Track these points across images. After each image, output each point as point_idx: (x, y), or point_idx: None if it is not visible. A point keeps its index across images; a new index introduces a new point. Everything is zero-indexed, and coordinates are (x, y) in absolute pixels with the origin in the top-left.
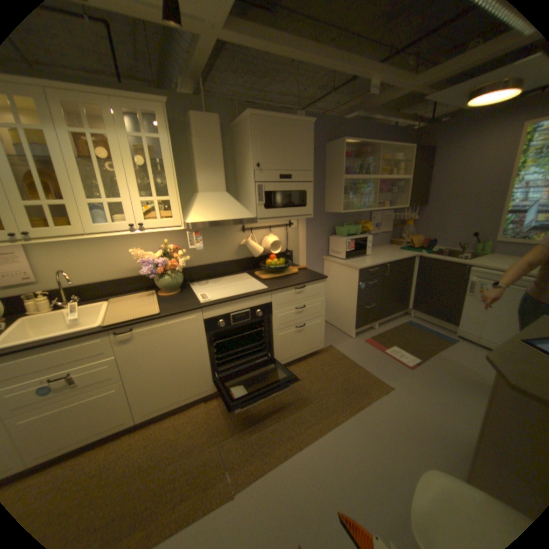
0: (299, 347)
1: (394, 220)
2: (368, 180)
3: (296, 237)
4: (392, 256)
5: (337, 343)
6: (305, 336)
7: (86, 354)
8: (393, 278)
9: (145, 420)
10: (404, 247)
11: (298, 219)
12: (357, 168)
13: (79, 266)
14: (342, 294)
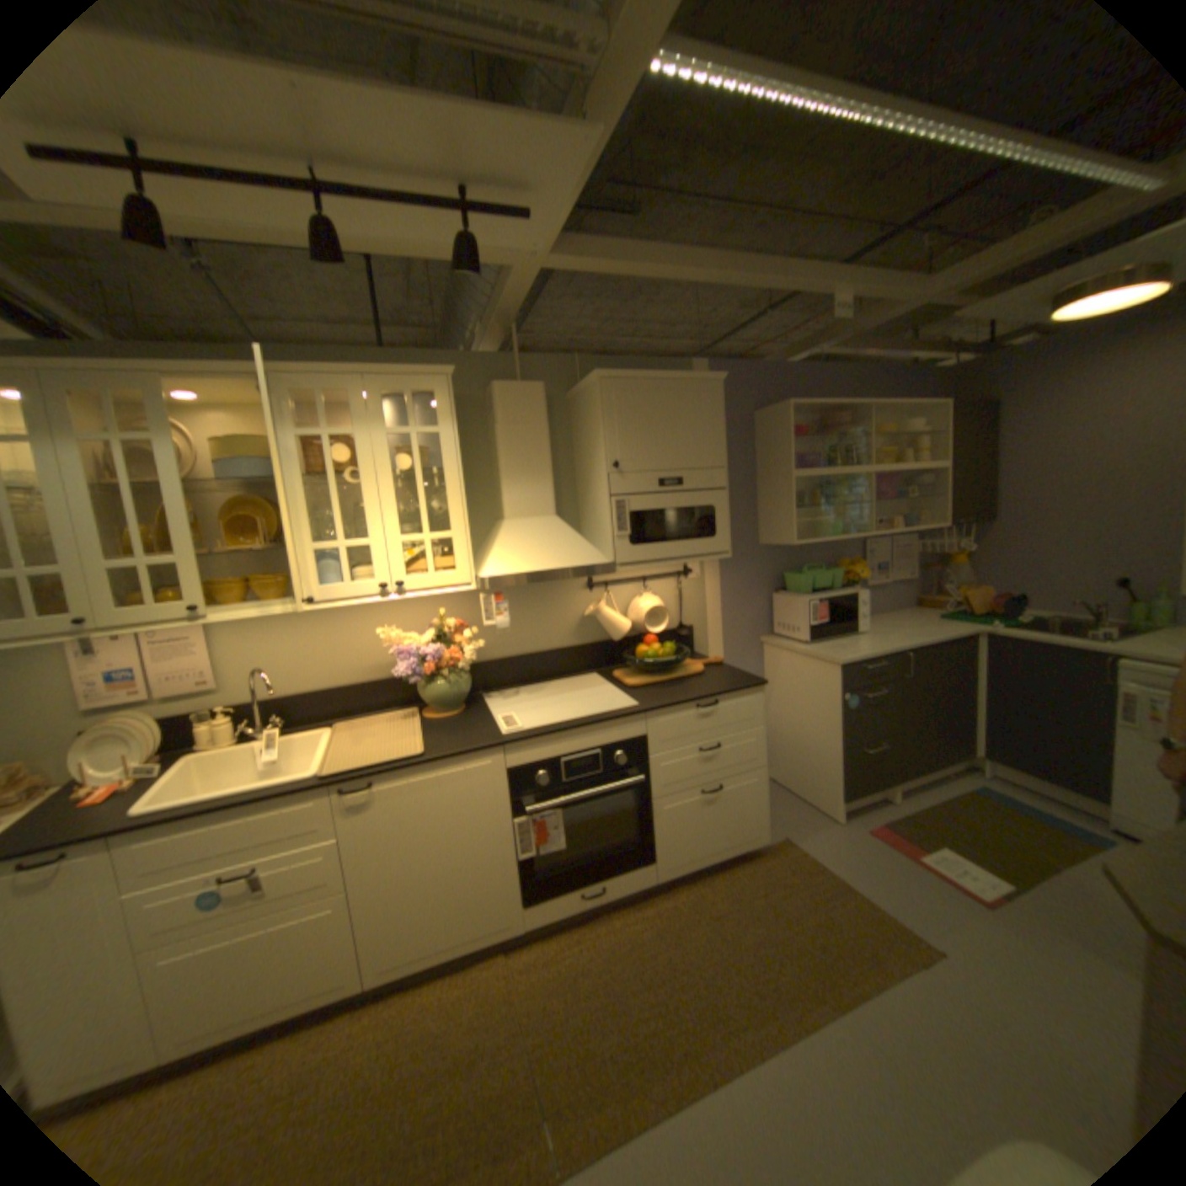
0: (712, 840)
1: (922, 556)
2: (850, 477)
3: (699, 598)
4: (920, 634)
5: (803, 834)
6: (724, 815)
7: (287, 831)
8: (928, 685)
9: (384, 985)
10: (950, 614)
11: (703, 562)
12: (825, 453)
13: (289, 660)
14: (808, 720)
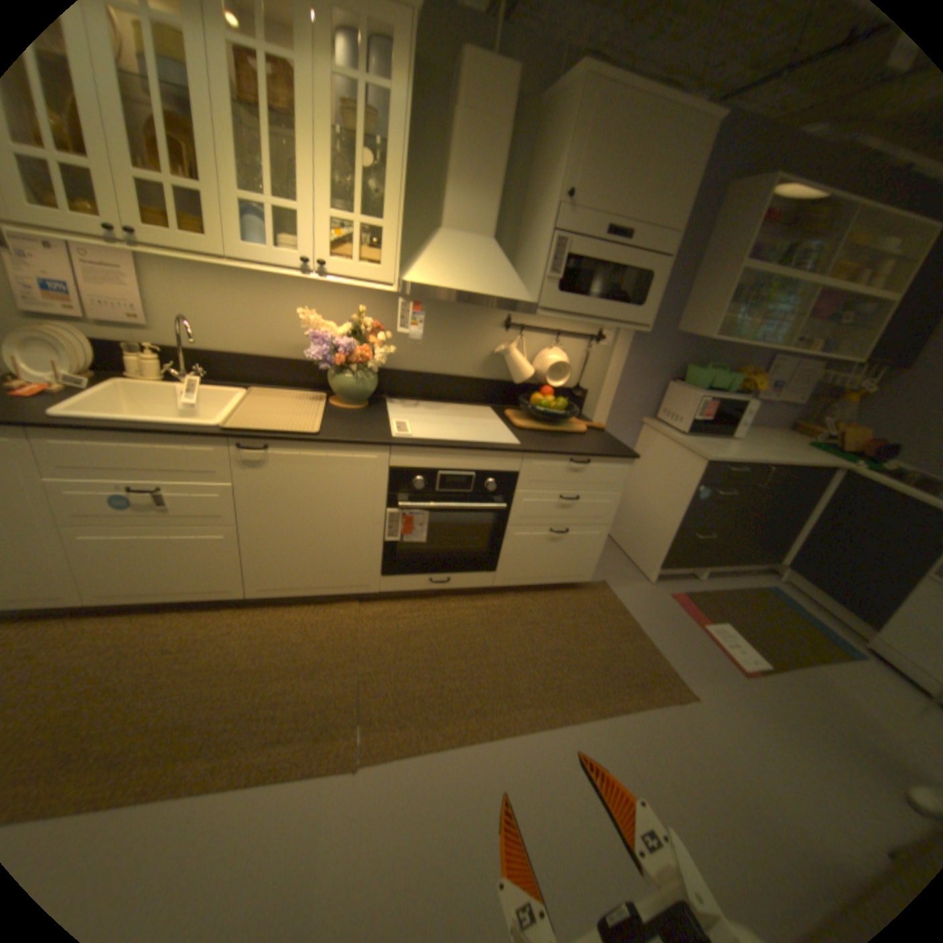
0: (545, 566)
1: (818, 384)
2: (794, 284)
3: (603, 365)
4: (787, 453)
5: (618, 580)
6: (562, 551)
7: (189, 465)
8: (774, 497)
9: (263, 597)
10: (818, 443)
11: (618, 331)
12: (780, 251)
13: (216, 317)
14: (658, 496)
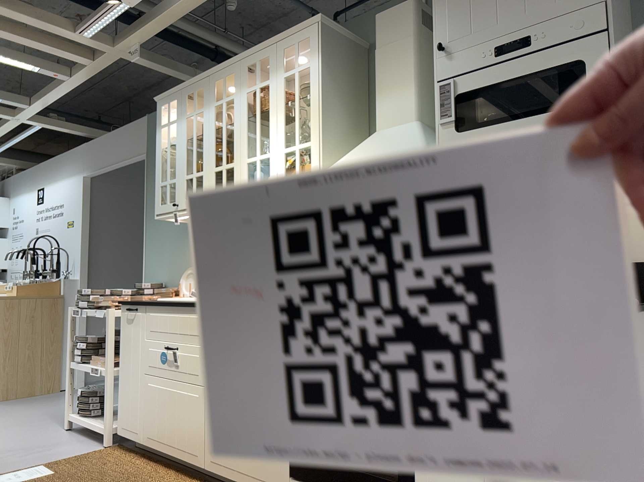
0: None
1: None
2: None
3: None
4: None
5: None
6: None
7: (189, 329)
8: None
9: (212, 472)
10: None
11: None
12: None
13: None
14: None
